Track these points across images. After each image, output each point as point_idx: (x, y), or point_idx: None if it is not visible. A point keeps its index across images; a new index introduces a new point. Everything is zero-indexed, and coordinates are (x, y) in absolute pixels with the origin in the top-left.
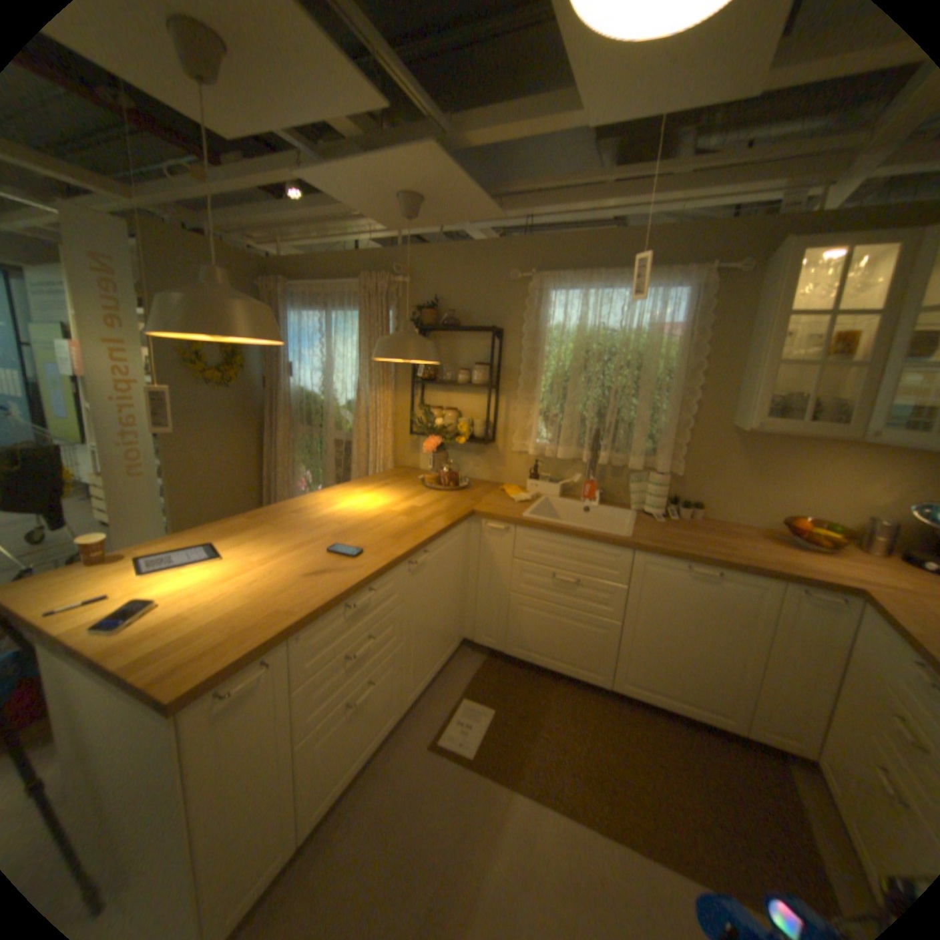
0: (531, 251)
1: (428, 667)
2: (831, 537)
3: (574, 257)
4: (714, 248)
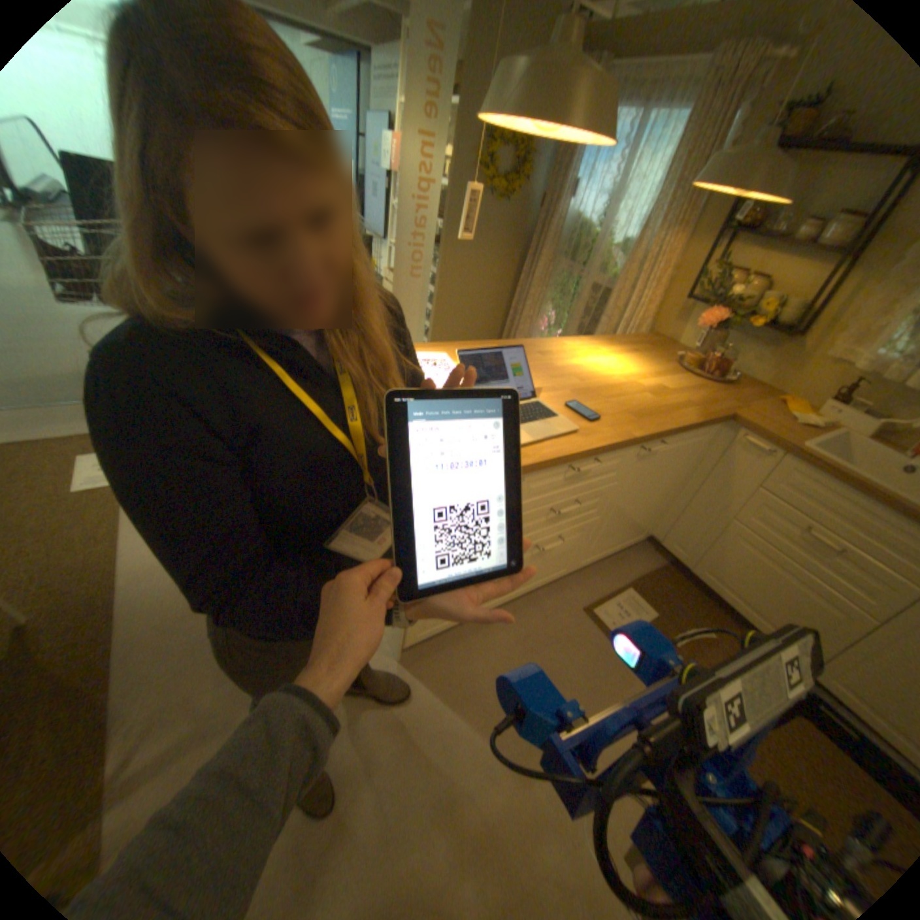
0: None
1: (610, 544)
2: None
3: None
4: None
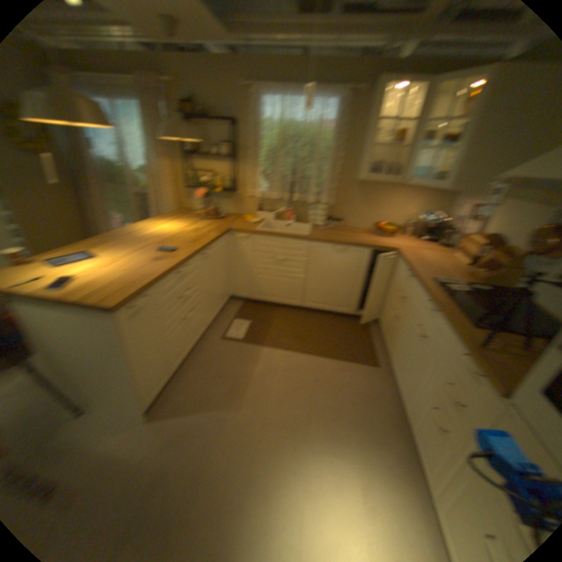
0: (252, 64)
1: (217, 304)
2: (391, 229)
3: (277, 72)
4: (351, 74)
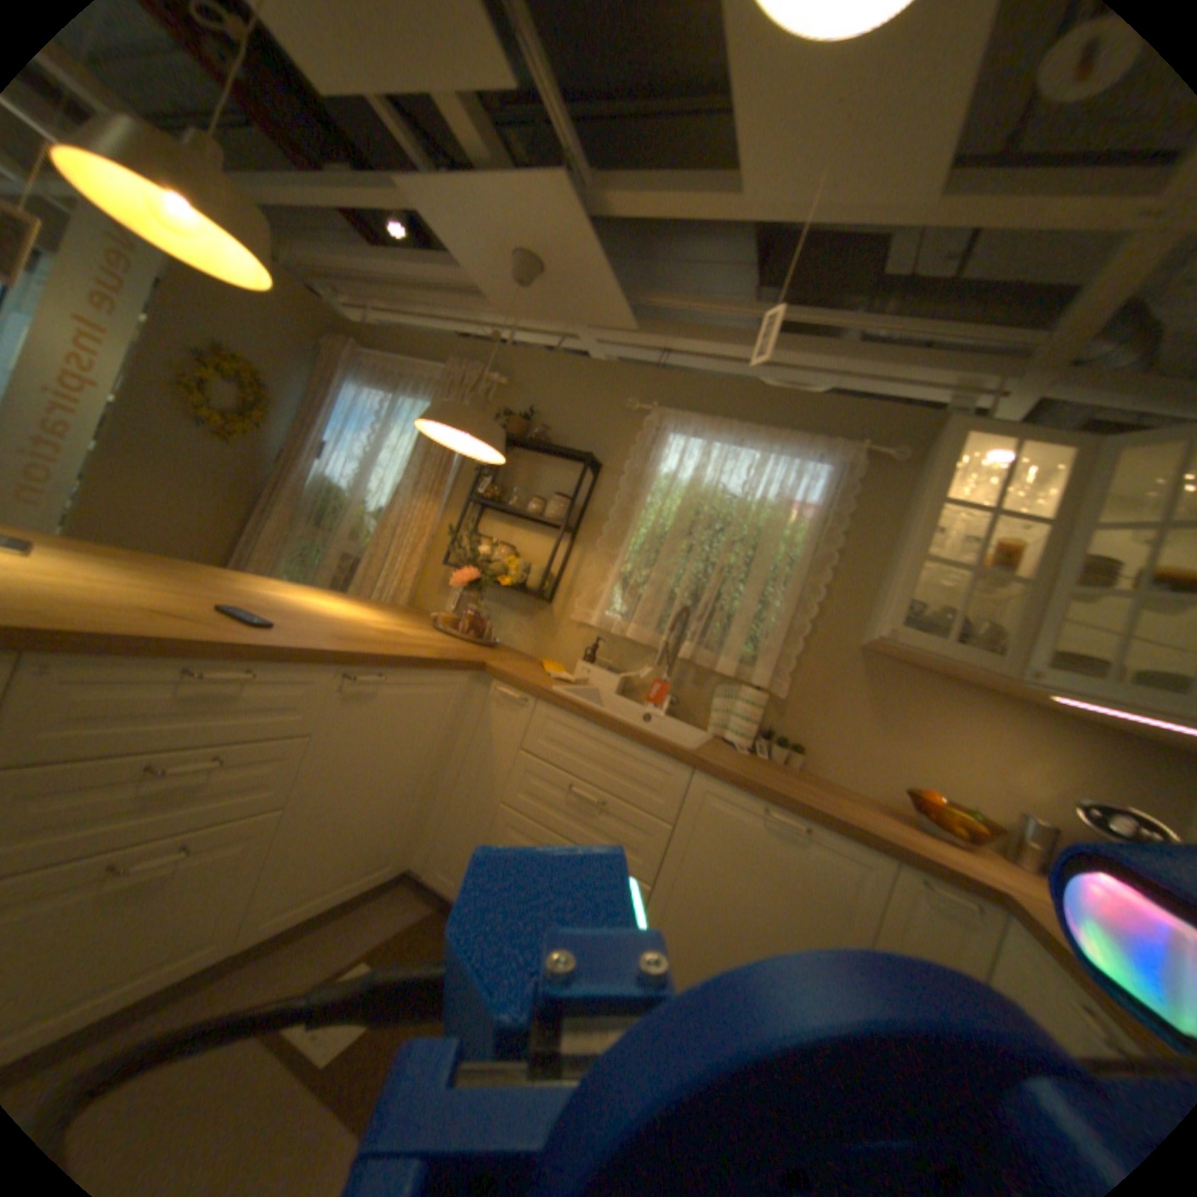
0: (658, 385)
1: (321, 881)
2: (966, 823)
3: (706, 404)
4: (867, 431)
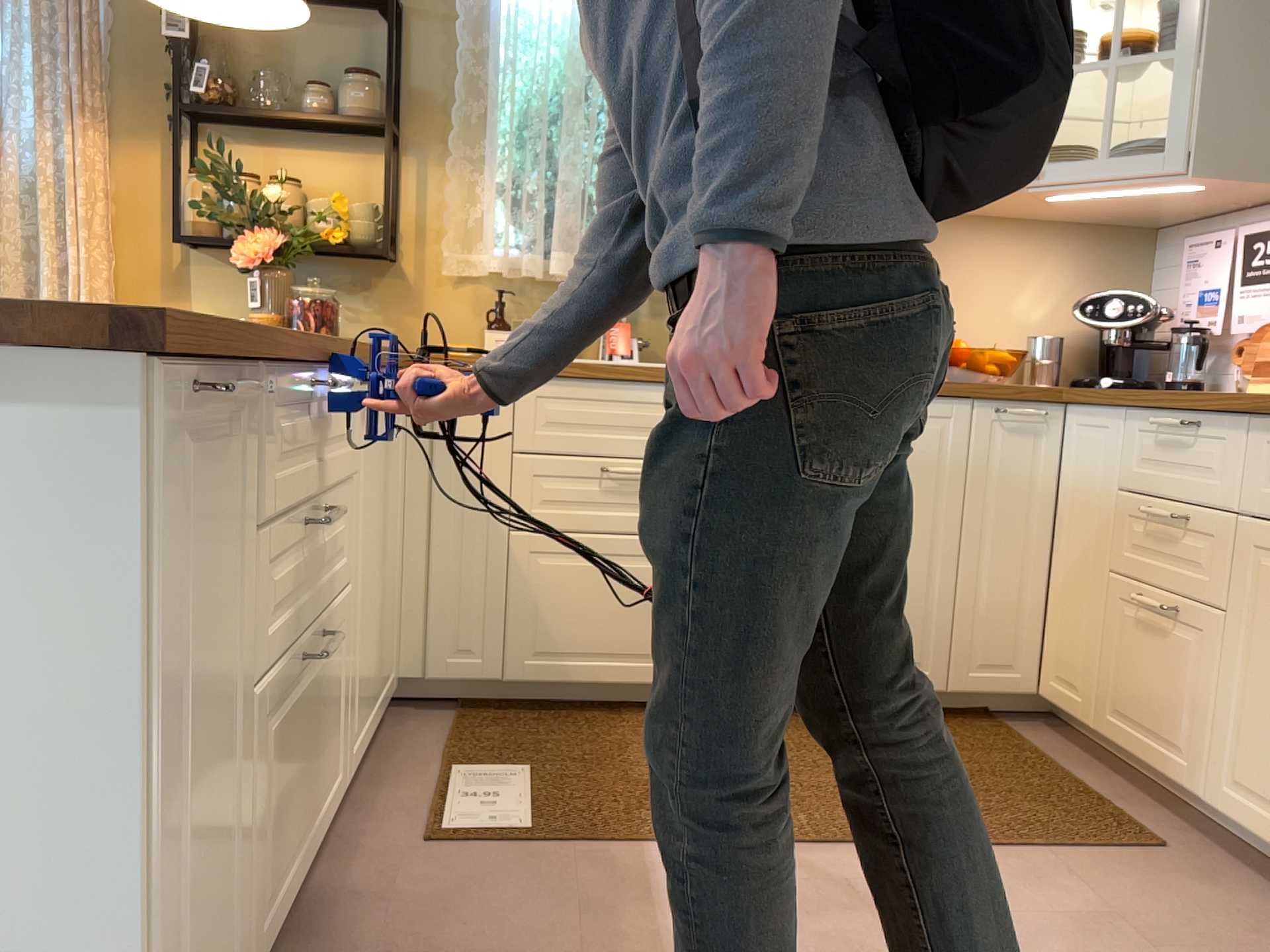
0: None
1: (367, 688)
2: (994, 355)
3: None
4: None
